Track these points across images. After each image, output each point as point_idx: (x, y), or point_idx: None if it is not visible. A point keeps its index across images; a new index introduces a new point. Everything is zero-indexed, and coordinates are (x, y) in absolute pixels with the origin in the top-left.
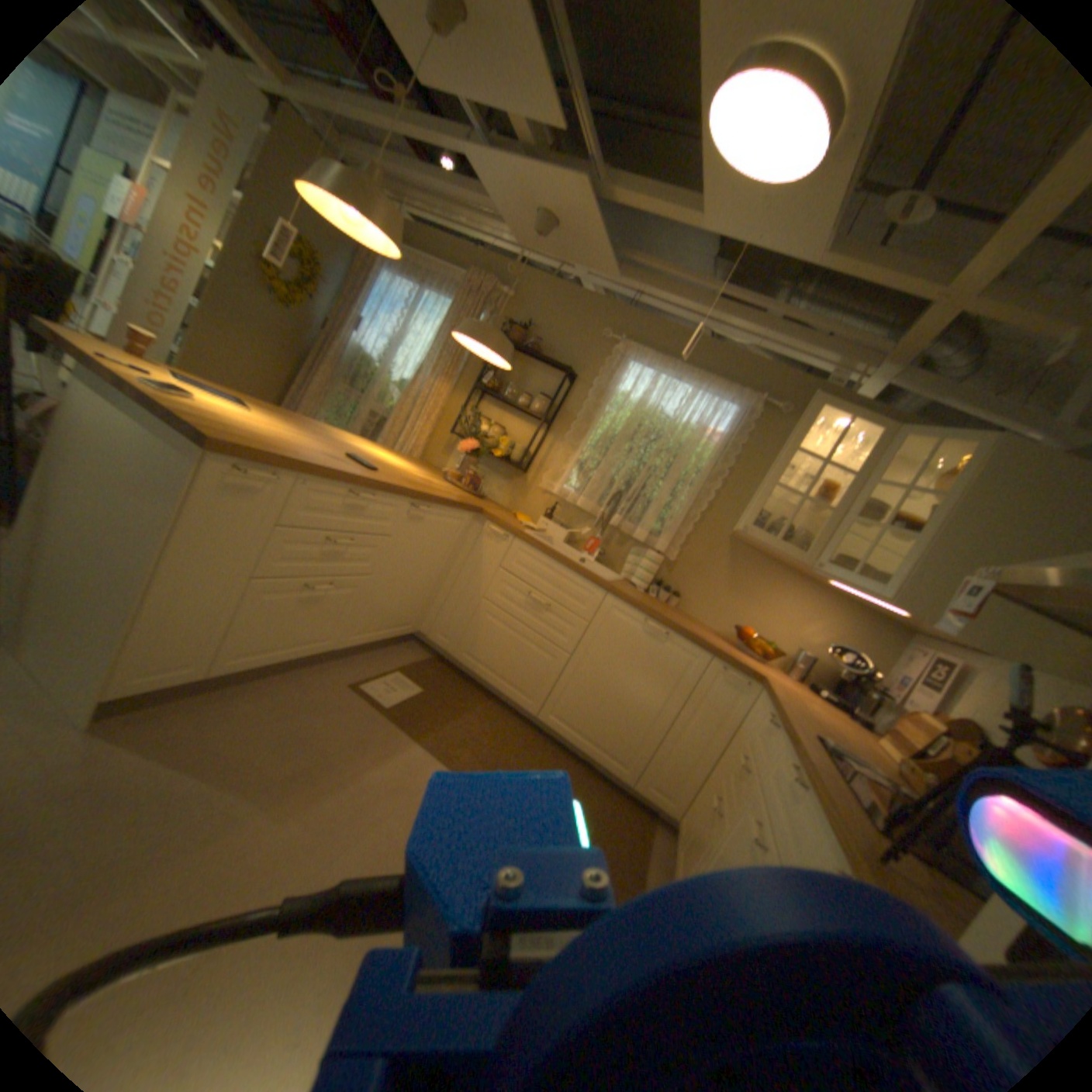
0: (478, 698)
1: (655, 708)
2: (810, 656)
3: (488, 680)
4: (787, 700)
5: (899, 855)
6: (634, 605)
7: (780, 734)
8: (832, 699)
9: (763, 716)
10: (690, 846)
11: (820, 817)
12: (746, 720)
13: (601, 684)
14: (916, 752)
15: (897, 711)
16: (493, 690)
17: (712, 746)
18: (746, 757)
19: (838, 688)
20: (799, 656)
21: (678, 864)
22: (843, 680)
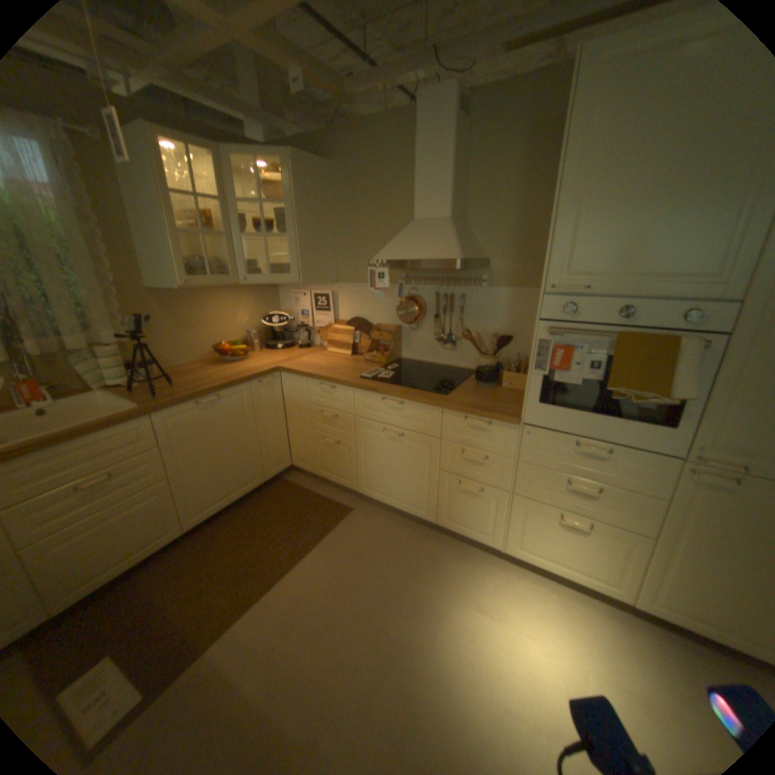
0: (125, 587)
1: (244, 437)
2: (248, 329)
3: (119, 571)
4: (306, 368)
5: (453, 395)
6: (181, 400)
7: (341, 388)
8: (282, 344)
9: (304, 385)
10: (324, 464)
11: (424, 407)
12: (285, 393)
13: (205, 463)
14: (350, 344)
15: (305, 327)
16: (131, 567)
17: (279, 419)
18: (319, 409)
19: (273, 335)
20: (251, 335)
21: (325, 474)
22: (272, 330)
